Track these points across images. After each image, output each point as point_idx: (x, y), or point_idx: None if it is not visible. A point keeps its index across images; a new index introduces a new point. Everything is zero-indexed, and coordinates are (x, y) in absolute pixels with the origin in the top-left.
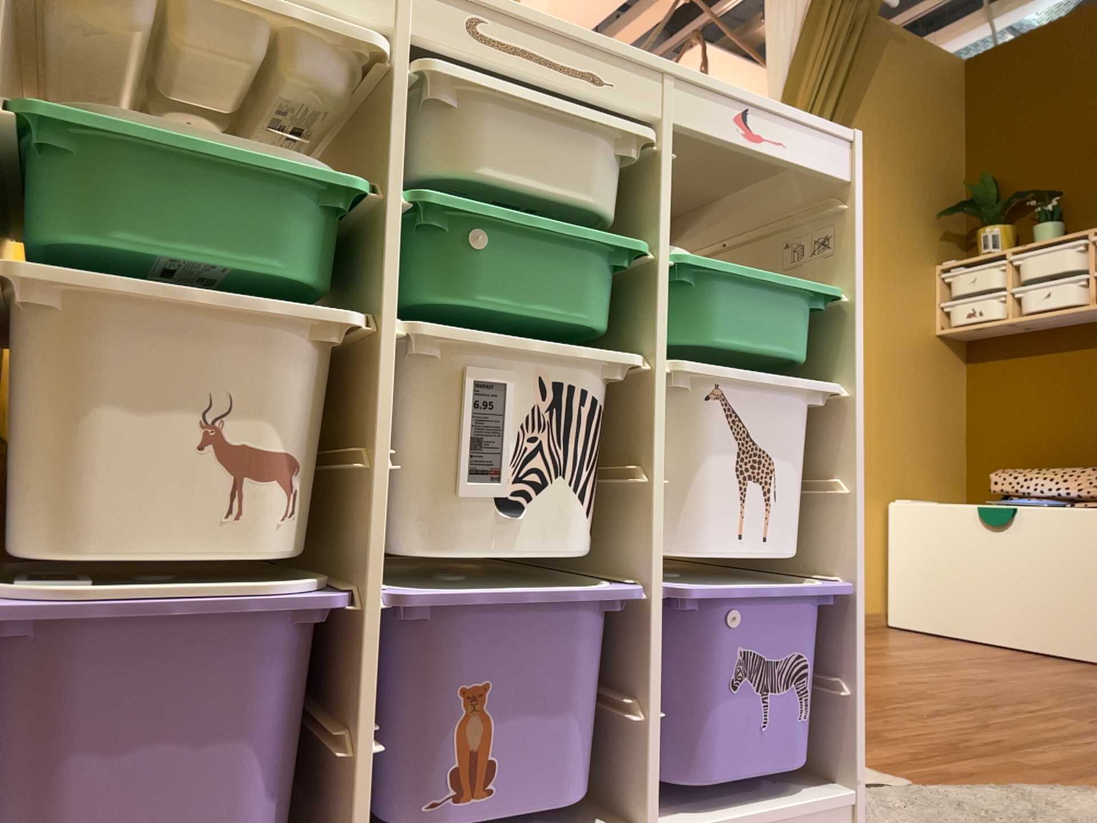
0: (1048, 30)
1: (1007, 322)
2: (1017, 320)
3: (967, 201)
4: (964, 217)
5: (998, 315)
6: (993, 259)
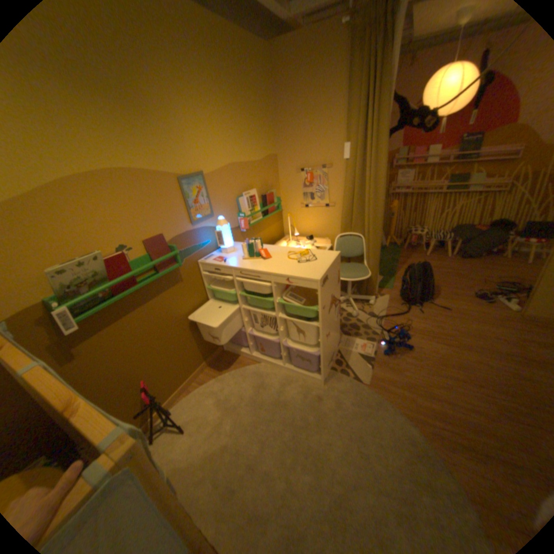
0: None
1: None
2: None
3: None
4: None
5: None
6: None
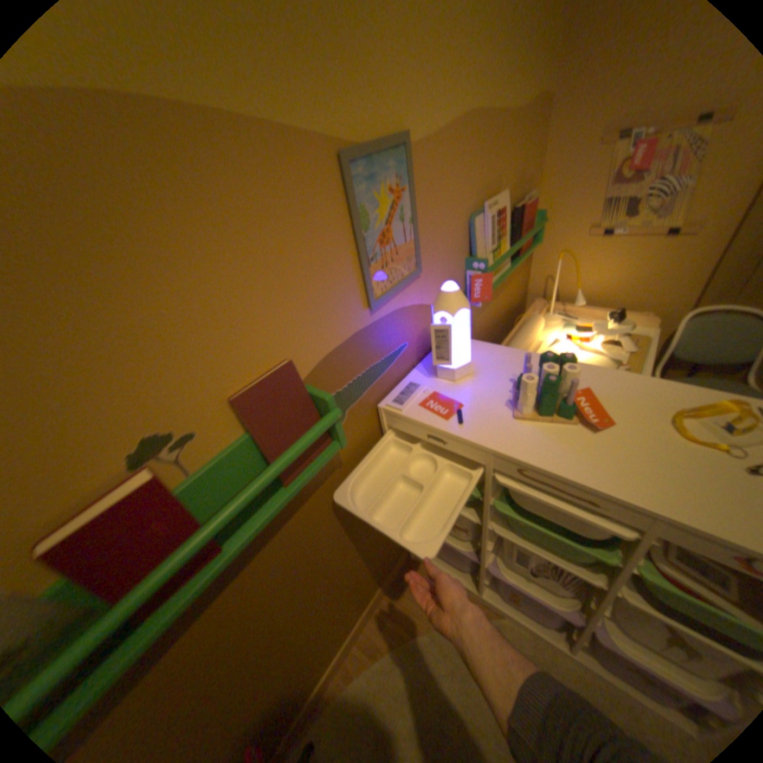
0: None
1: None
2: None
3: None
4: None
5: None
6: None
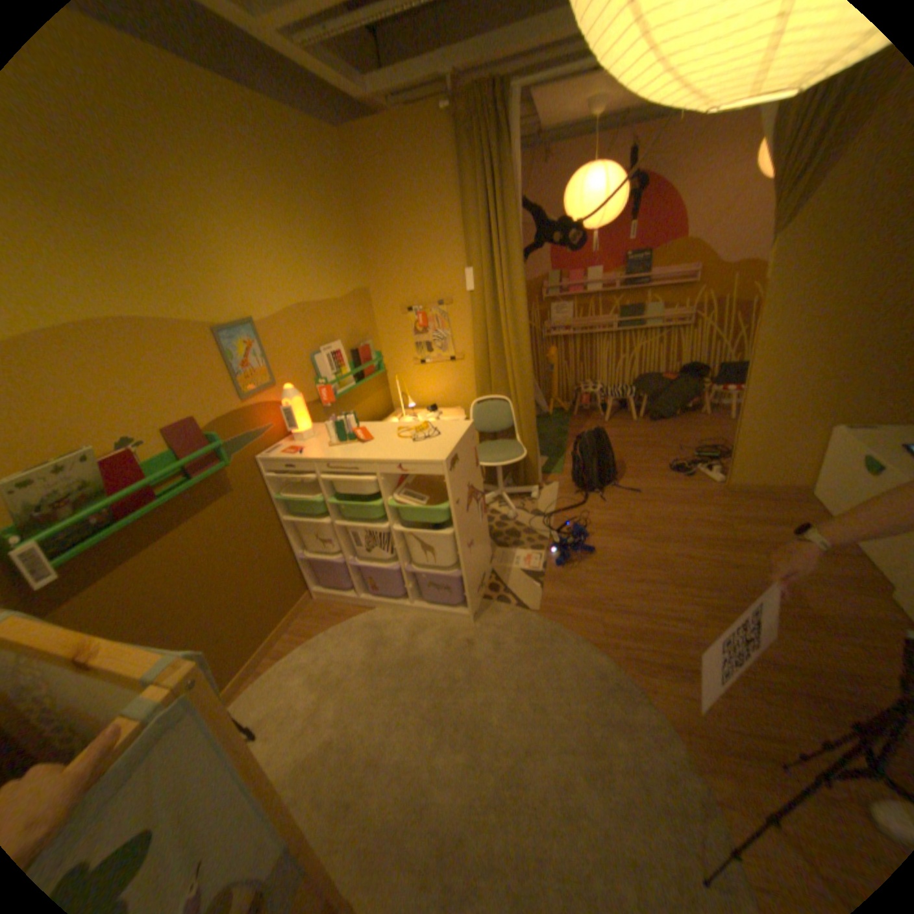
0: None
1: None
2: None
3: None
4: None
5: None
6: None
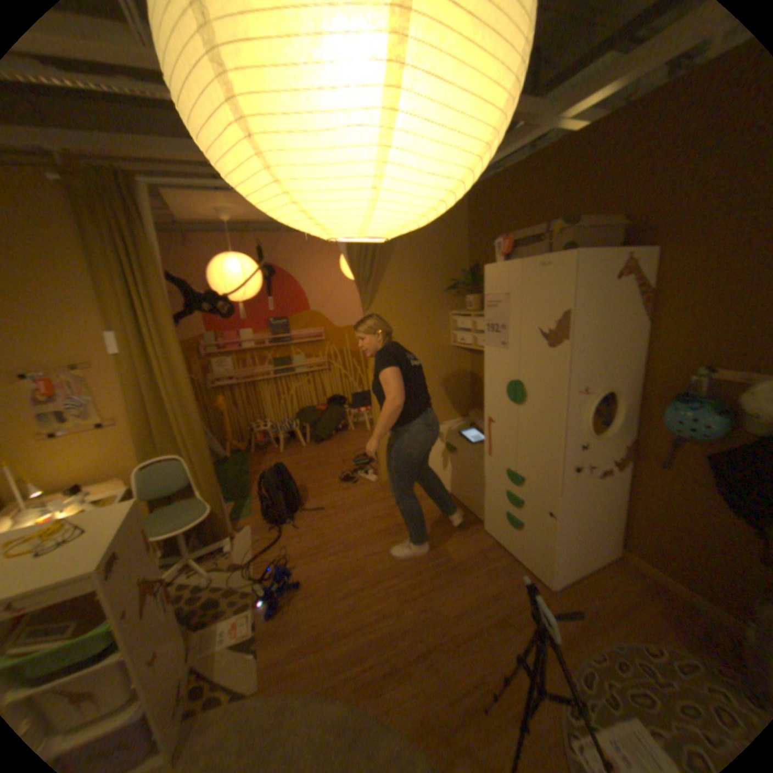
0: (502, 173)
1: (475, 349)
2: (478, 349)
3: (465, 277)
4: (461, 288)
5: (472, 344)
6: (471, 315)
